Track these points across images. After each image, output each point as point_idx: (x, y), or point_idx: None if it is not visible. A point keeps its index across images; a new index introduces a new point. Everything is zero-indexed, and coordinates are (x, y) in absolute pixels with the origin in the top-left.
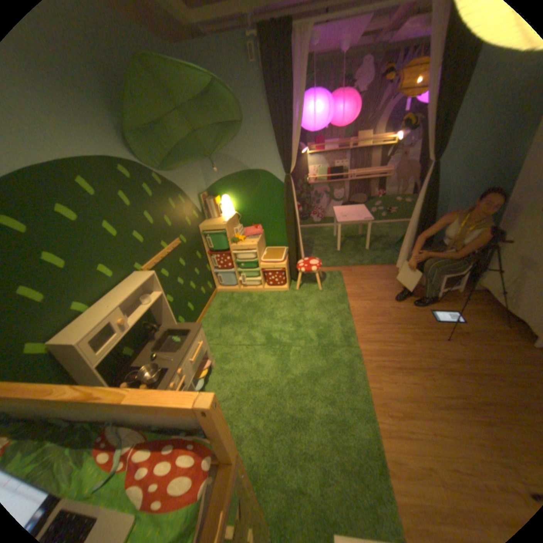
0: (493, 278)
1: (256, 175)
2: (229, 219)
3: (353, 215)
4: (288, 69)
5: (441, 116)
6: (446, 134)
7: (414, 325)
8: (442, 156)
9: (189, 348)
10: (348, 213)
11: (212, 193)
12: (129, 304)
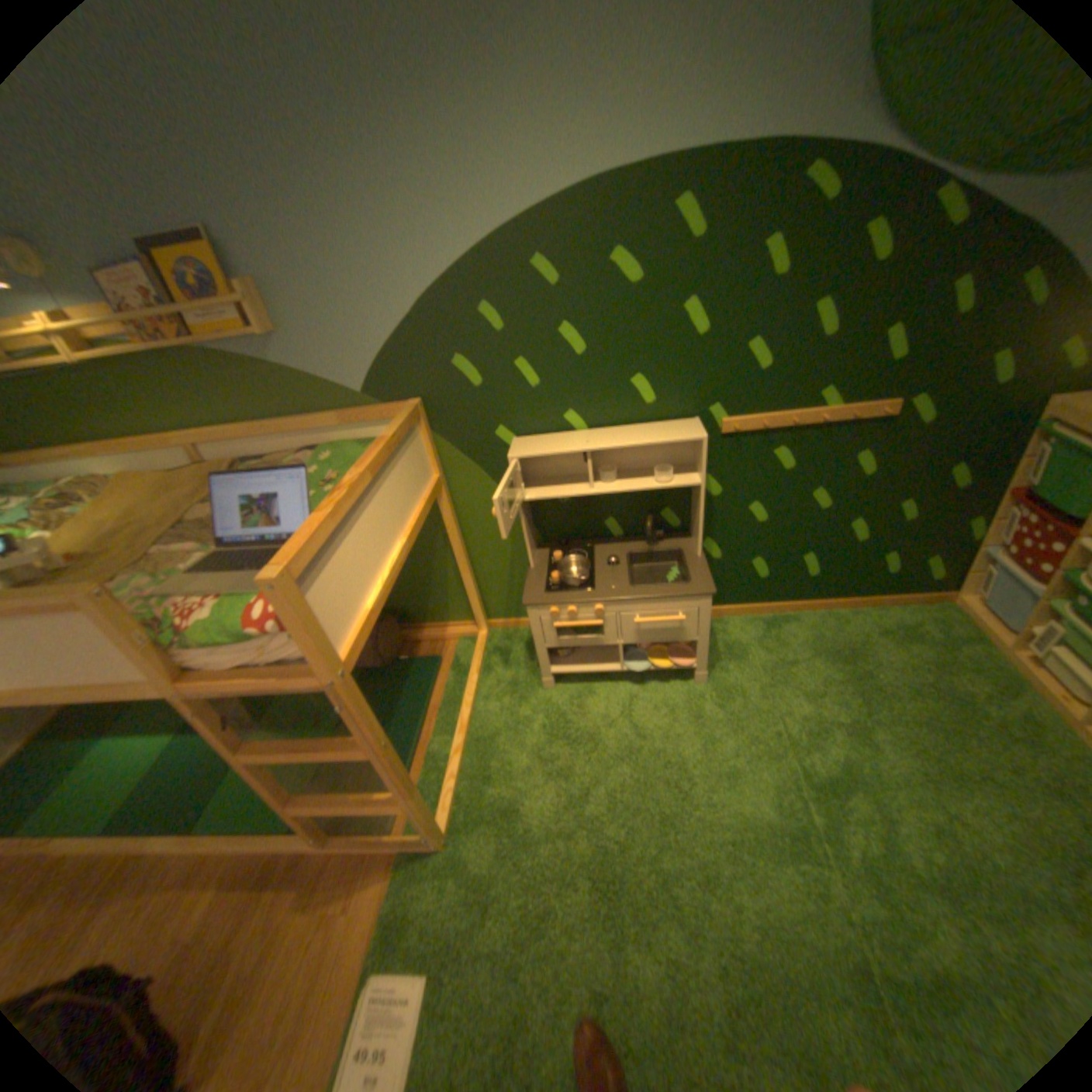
0: None
1: None
2: None
3: None
4: None
5: None
6: None
7: None
8: None
9: (648, 603)
10: None
11: None
12: (650, 466)
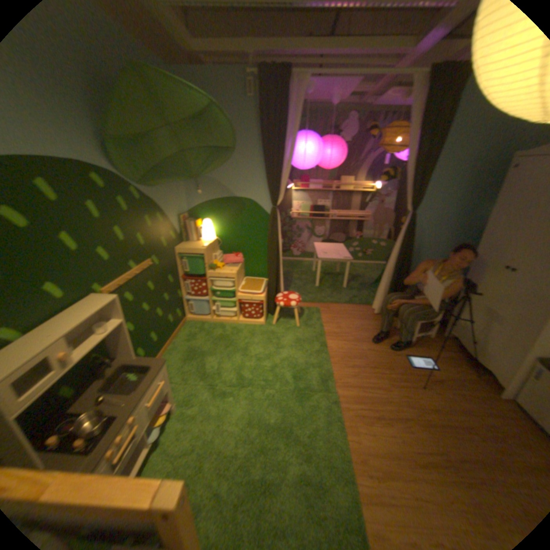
0: (462, 327)
1: (242, 203)
2: (209, 245)
3: (333, 253)
4: (284, 109)
5: (418, 173)
6: (422, 190)
7: (390, 370)
8: (418, 209)
9: (146, 391)
10: (328, 250)
11: (193, 216)
12: (77, 333)
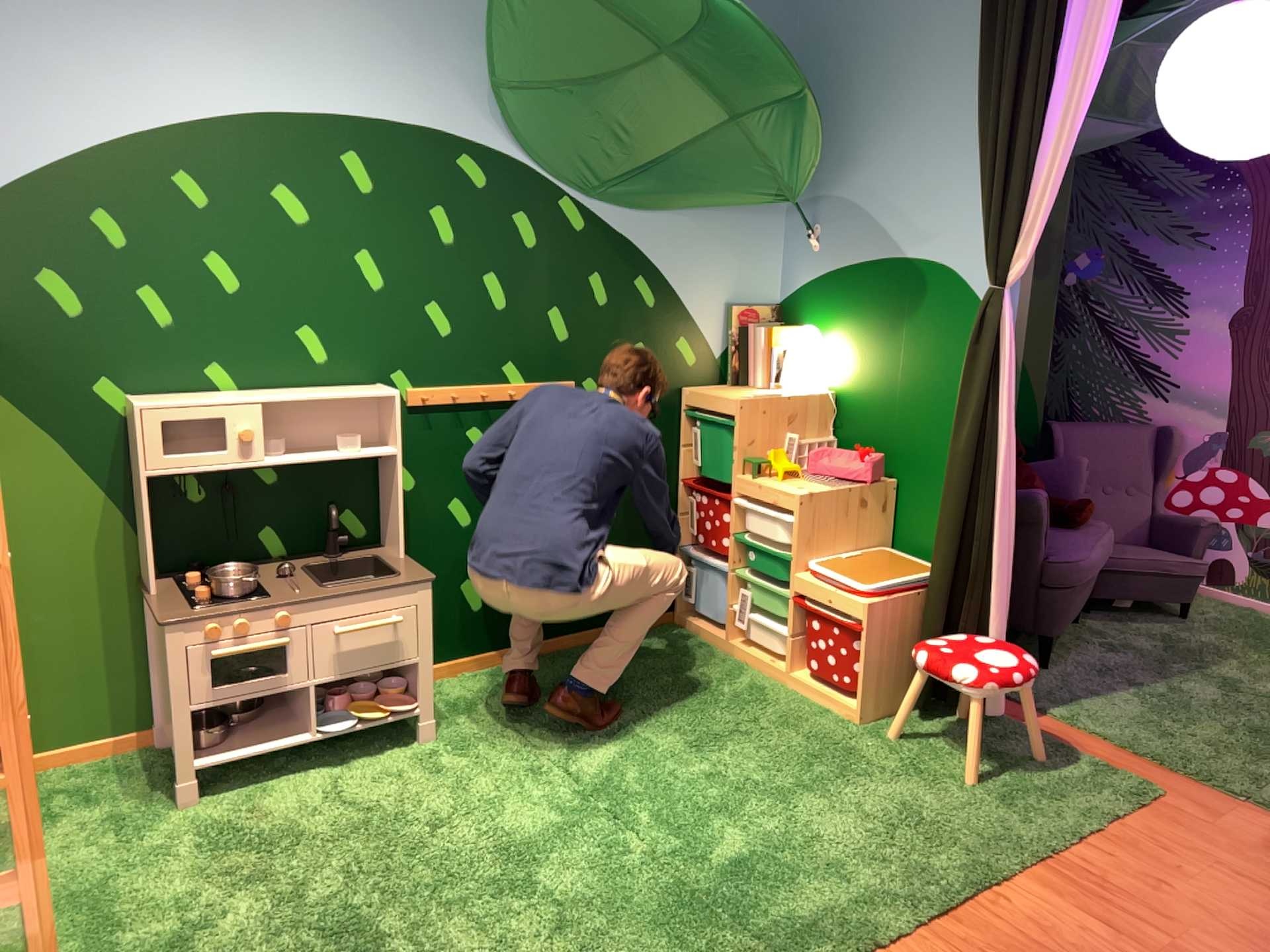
0: None
1: (920, 278)
2: (779, 396)
3: None
4: None
5: None
6: None
7: None
8: None
9: (352, 601)
10: None
11: (794, 315)
12: (326, 441)
